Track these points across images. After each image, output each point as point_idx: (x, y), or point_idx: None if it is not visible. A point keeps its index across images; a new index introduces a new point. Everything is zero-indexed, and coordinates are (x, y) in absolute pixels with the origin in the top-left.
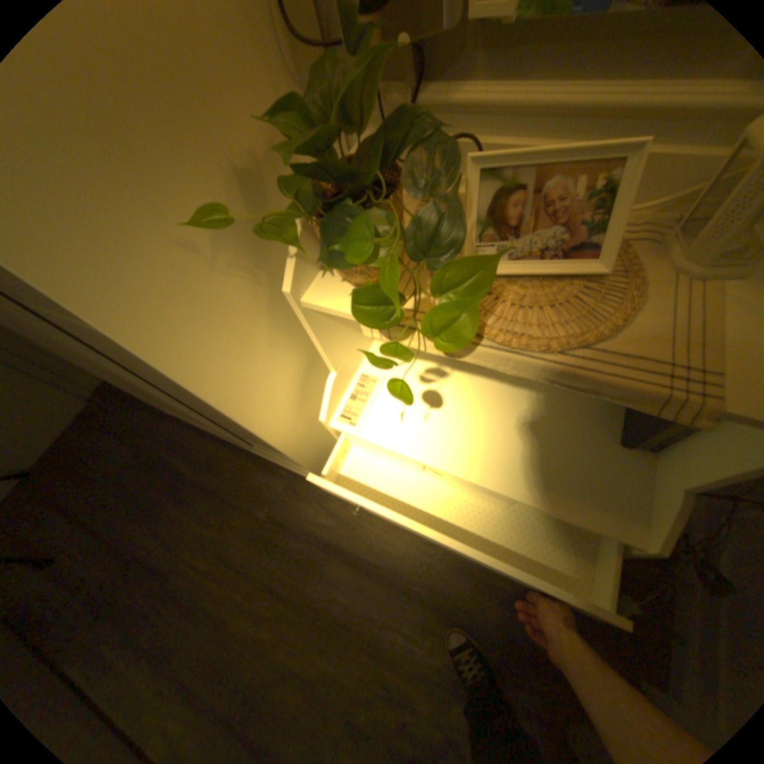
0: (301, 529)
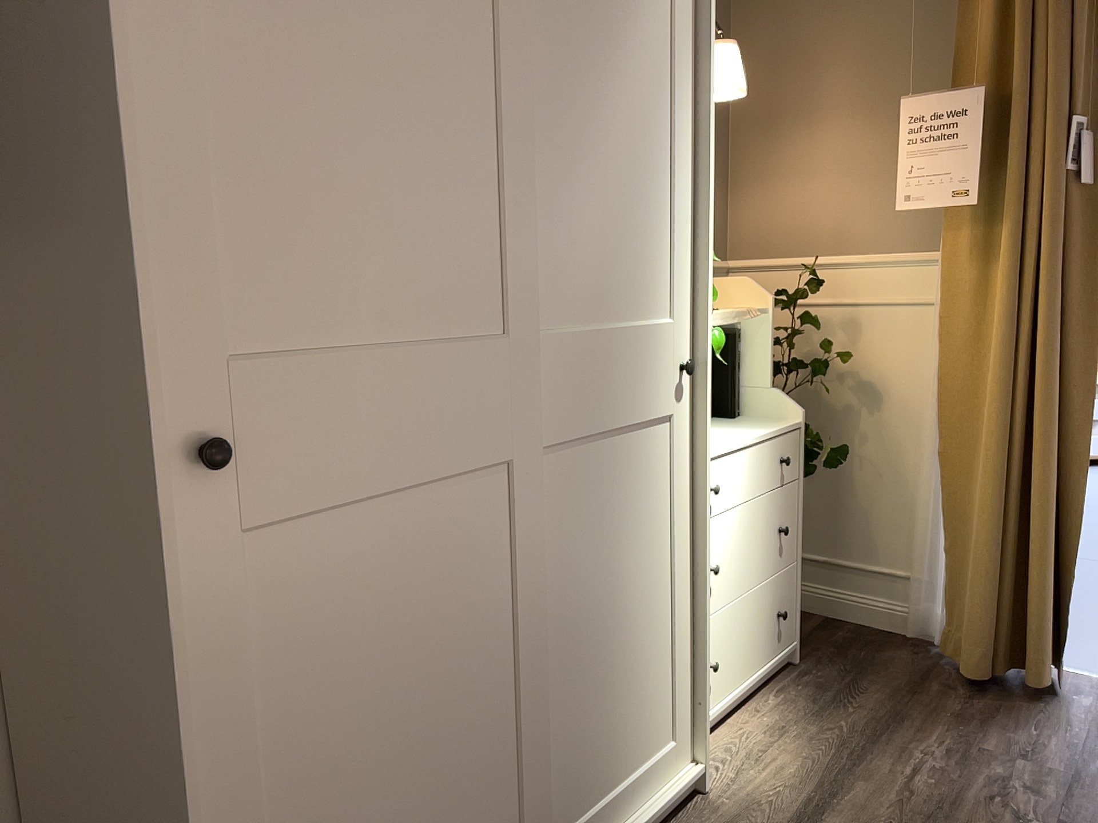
0: None
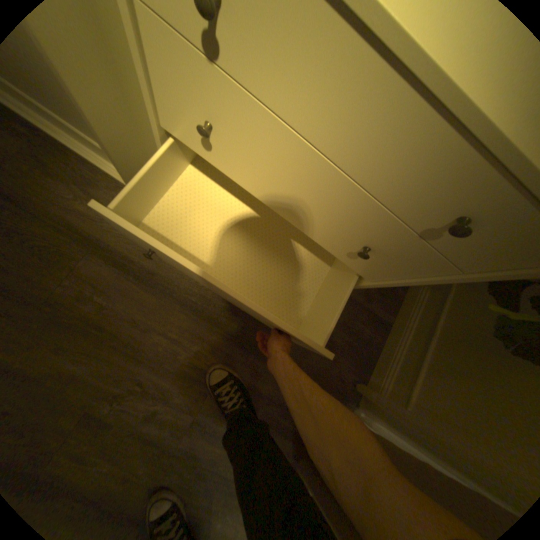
0: (47, 211)
